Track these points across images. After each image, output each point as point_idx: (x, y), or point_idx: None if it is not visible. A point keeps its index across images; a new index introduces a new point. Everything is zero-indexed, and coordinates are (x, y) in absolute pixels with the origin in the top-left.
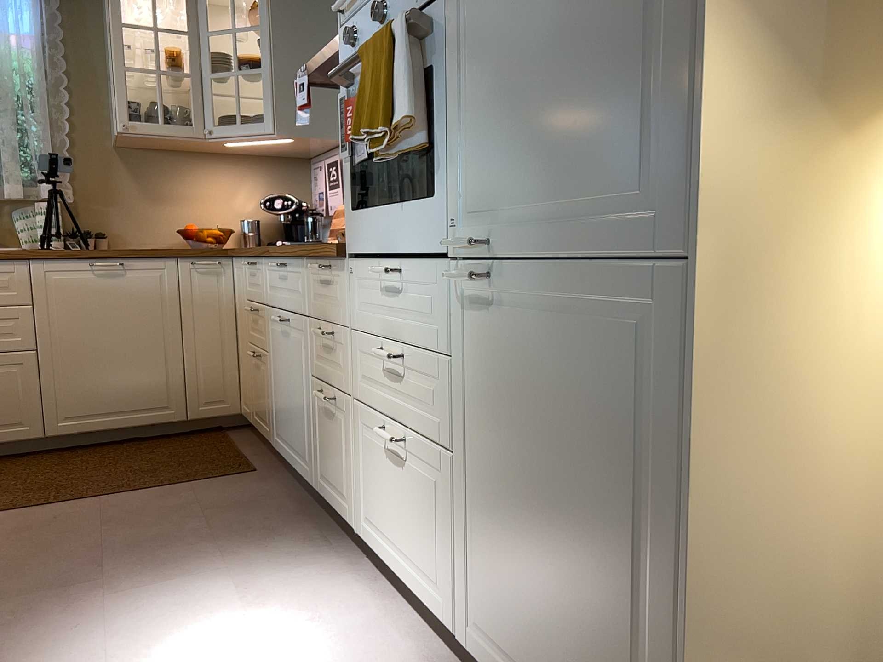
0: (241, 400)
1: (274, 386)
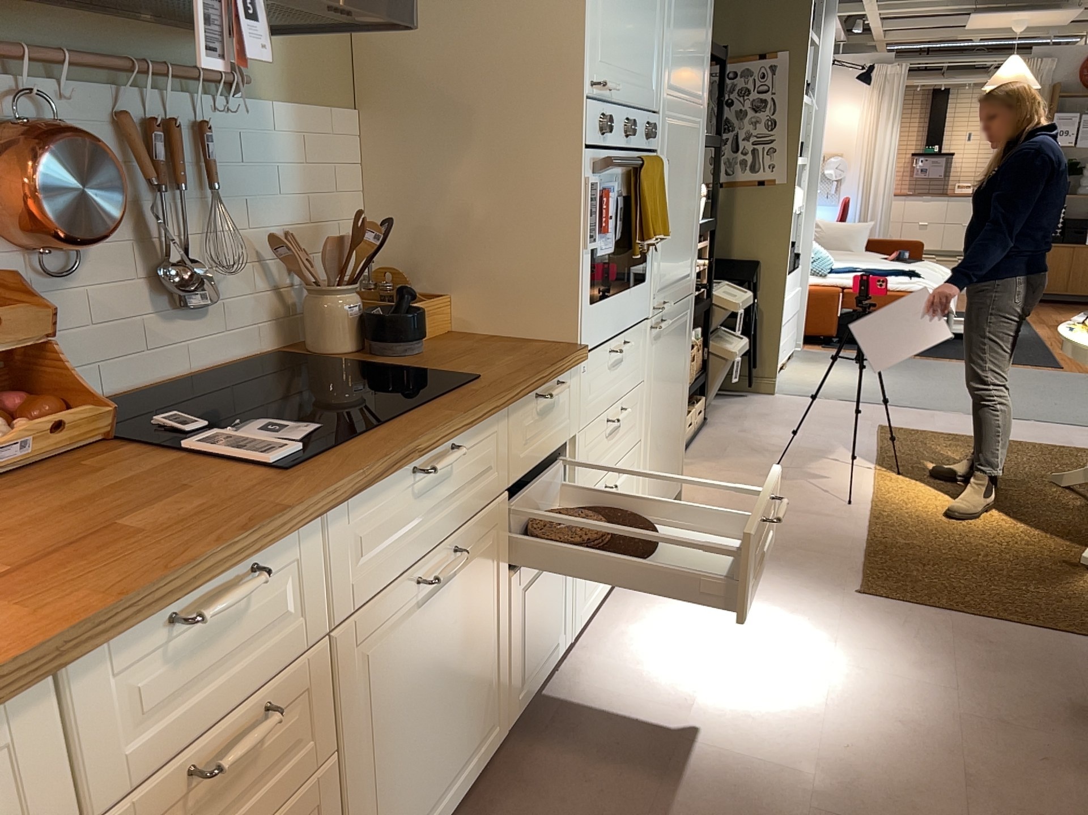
0: None
1: (375, 775)
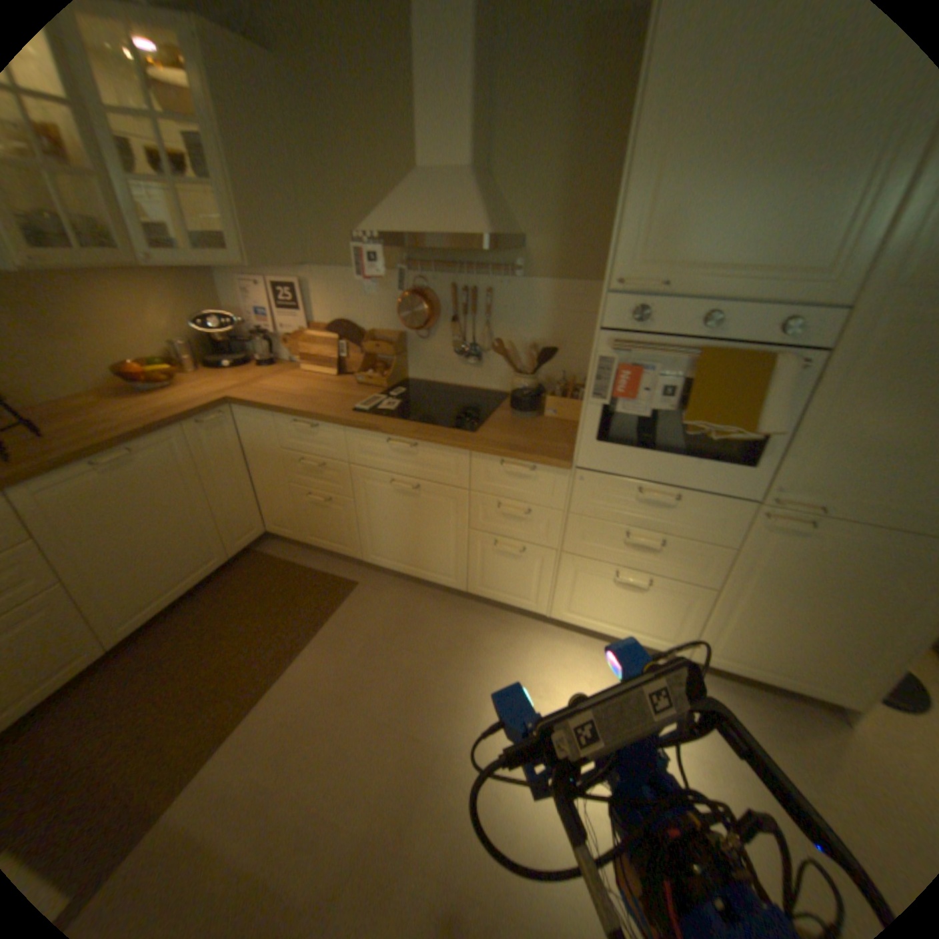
0: (265, 522)
1: (370, 523)
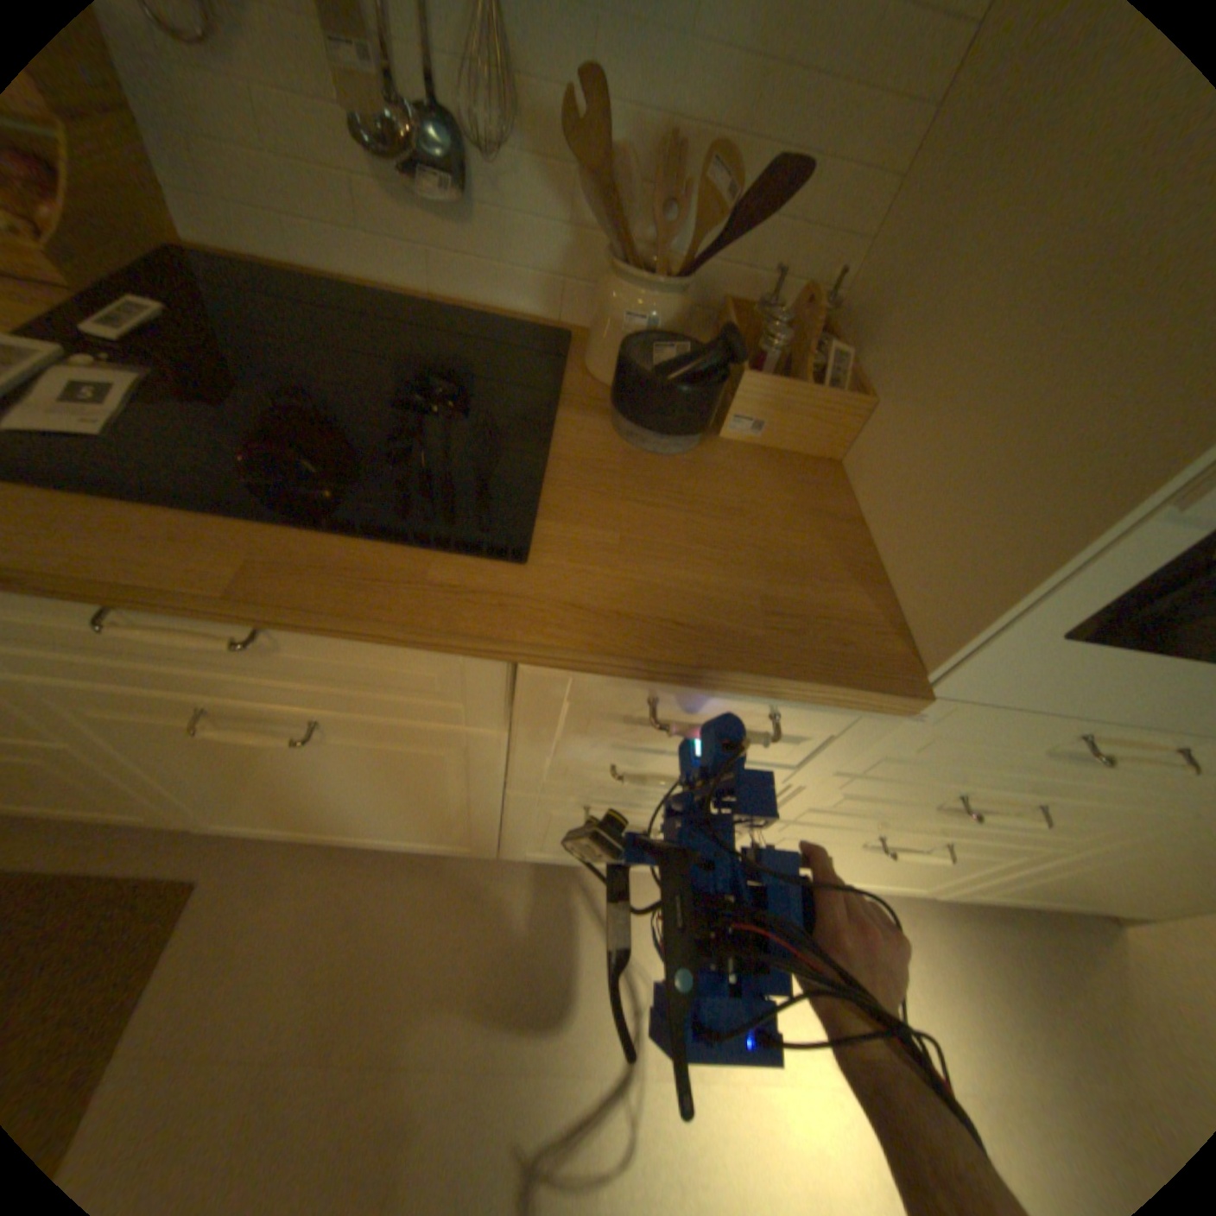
0: None
1: (174, 785)
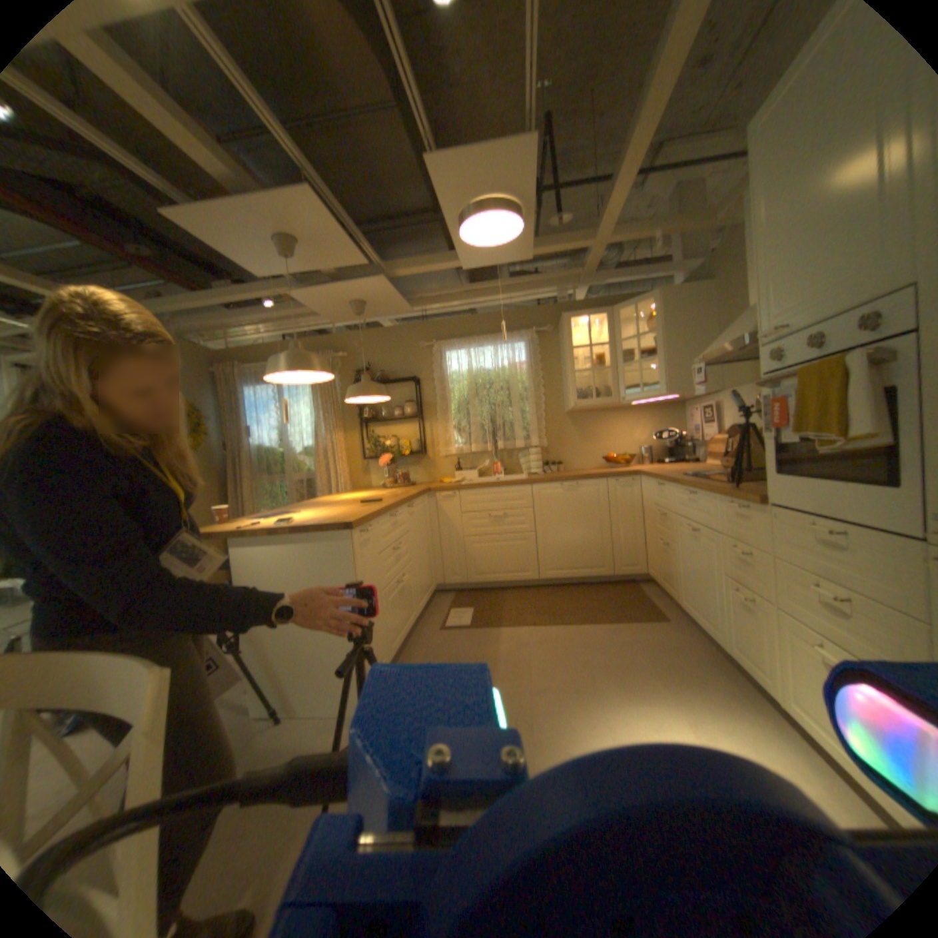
0: (647, 565)
1: (681, 567)
